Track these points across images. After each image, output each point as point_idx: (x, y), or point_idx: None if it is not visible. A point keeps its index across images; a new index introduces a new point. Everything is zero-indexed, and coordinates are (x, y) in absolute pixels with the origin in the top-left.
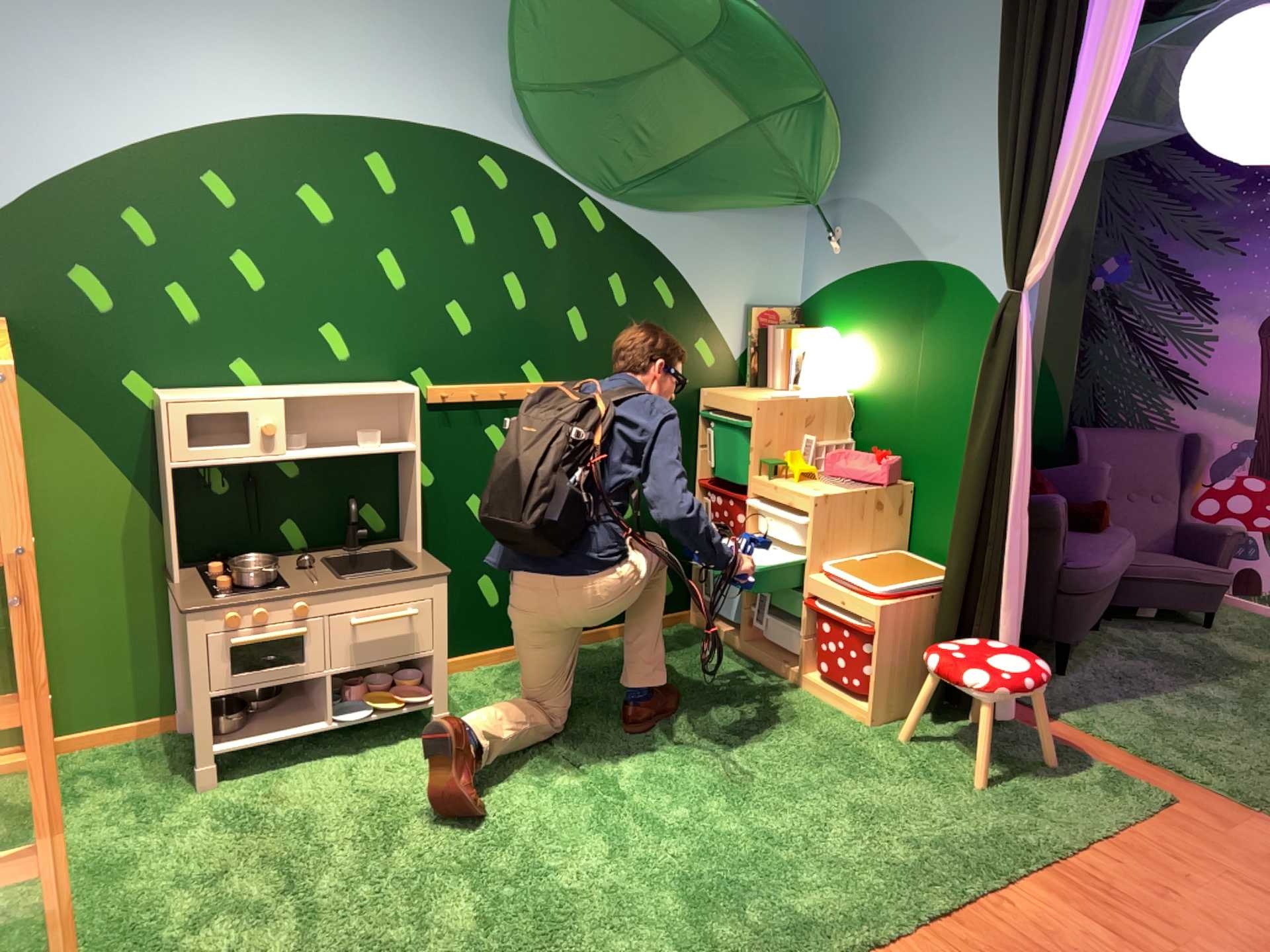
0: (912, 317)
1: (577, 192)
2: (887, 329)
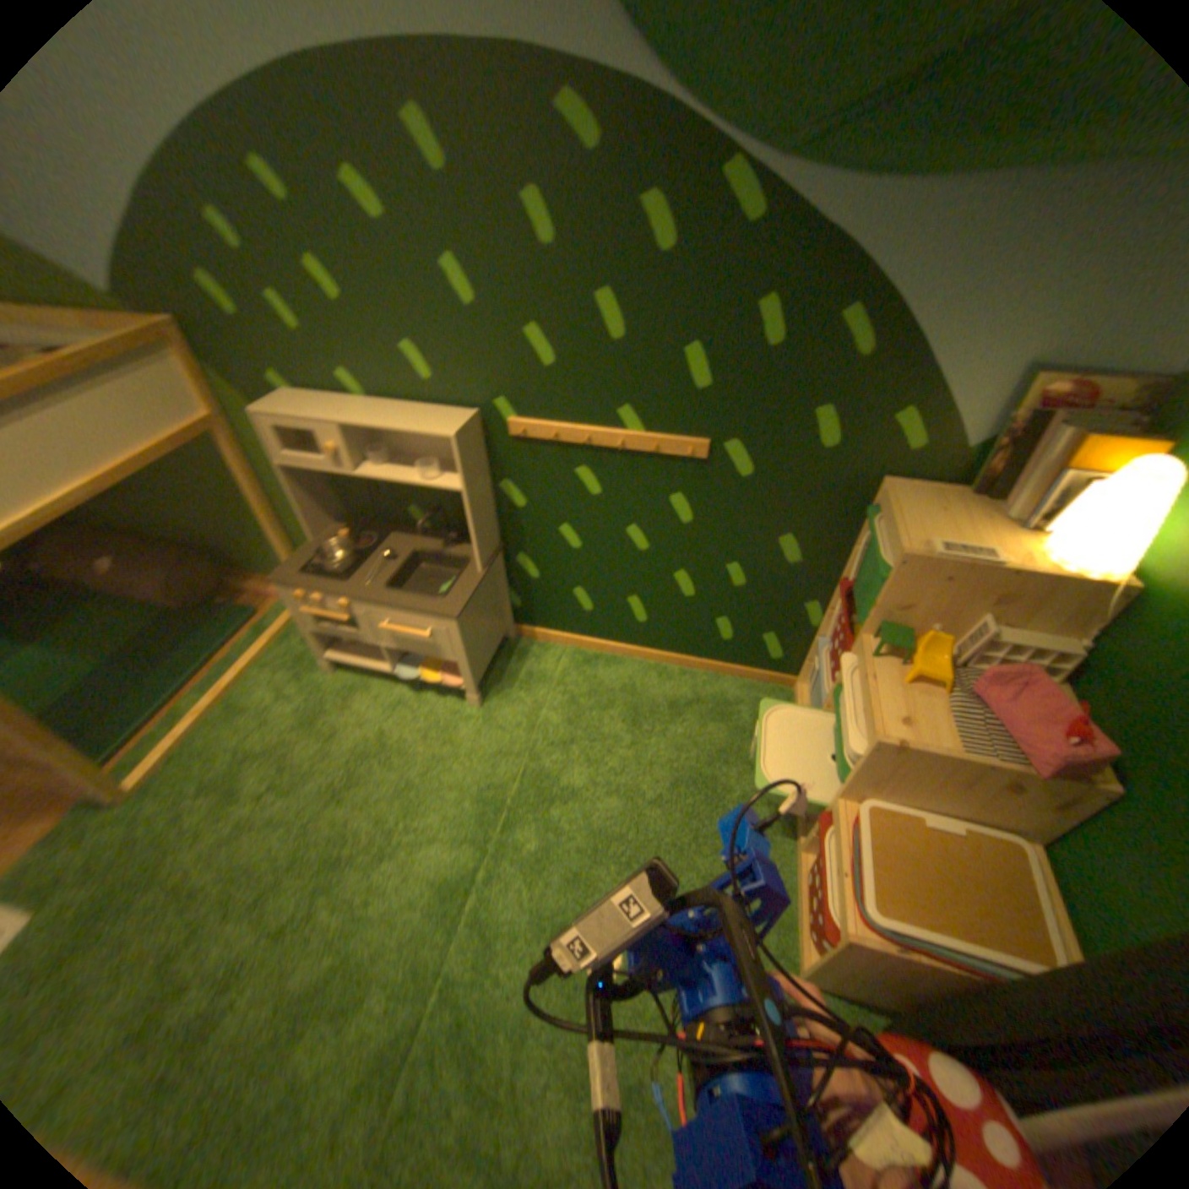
0: None
1: (722, 136)
2: None
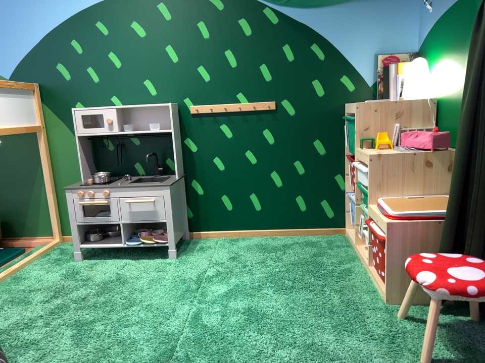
0: (465, 31)
1: (260, 2)
2: (453, 46)
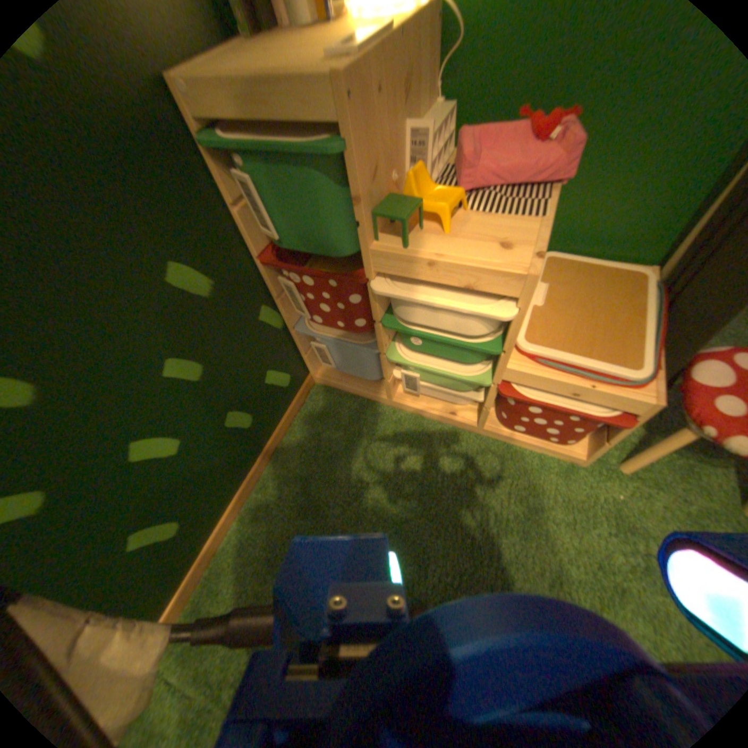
0: None
1: None
2: None
